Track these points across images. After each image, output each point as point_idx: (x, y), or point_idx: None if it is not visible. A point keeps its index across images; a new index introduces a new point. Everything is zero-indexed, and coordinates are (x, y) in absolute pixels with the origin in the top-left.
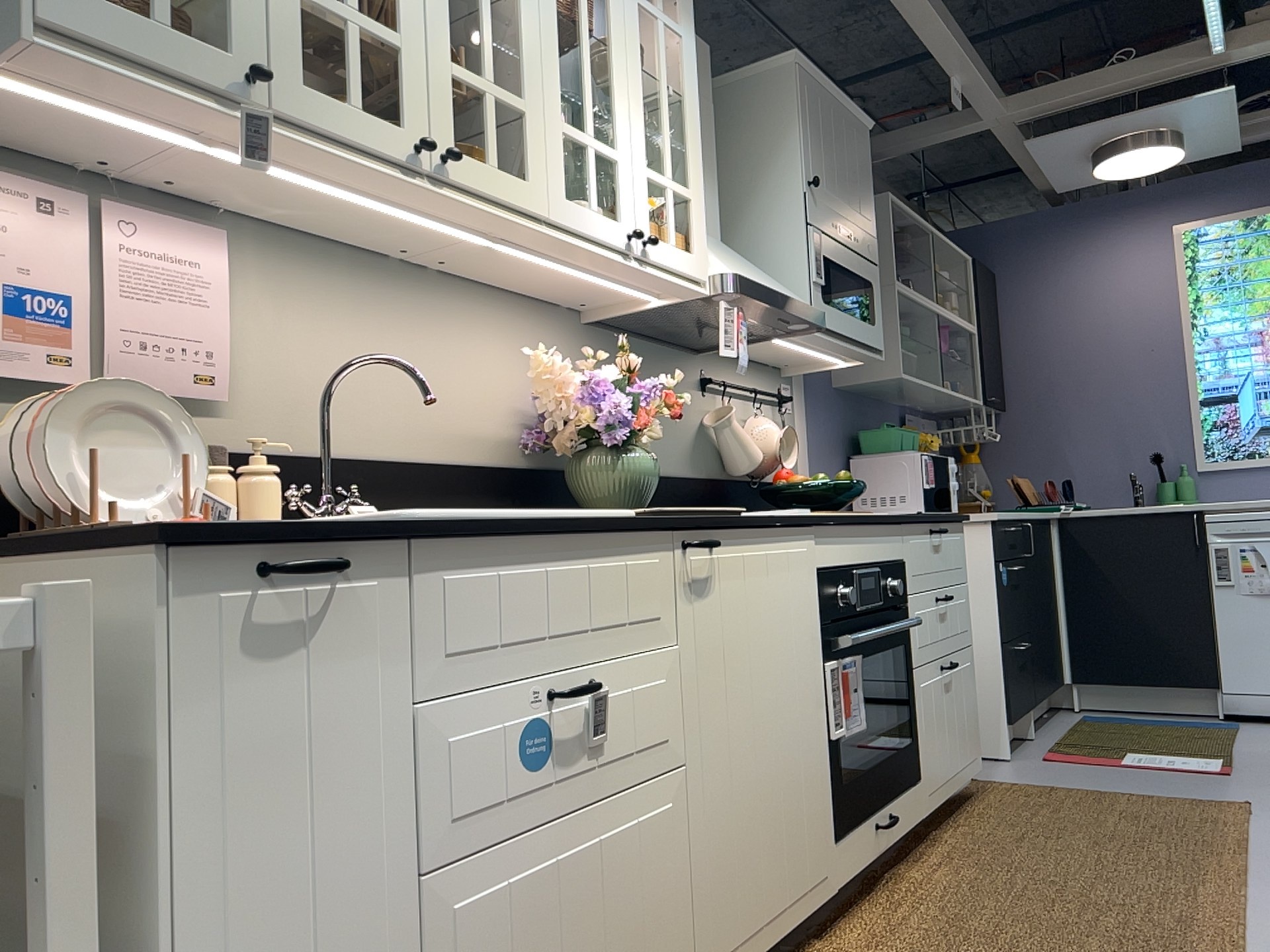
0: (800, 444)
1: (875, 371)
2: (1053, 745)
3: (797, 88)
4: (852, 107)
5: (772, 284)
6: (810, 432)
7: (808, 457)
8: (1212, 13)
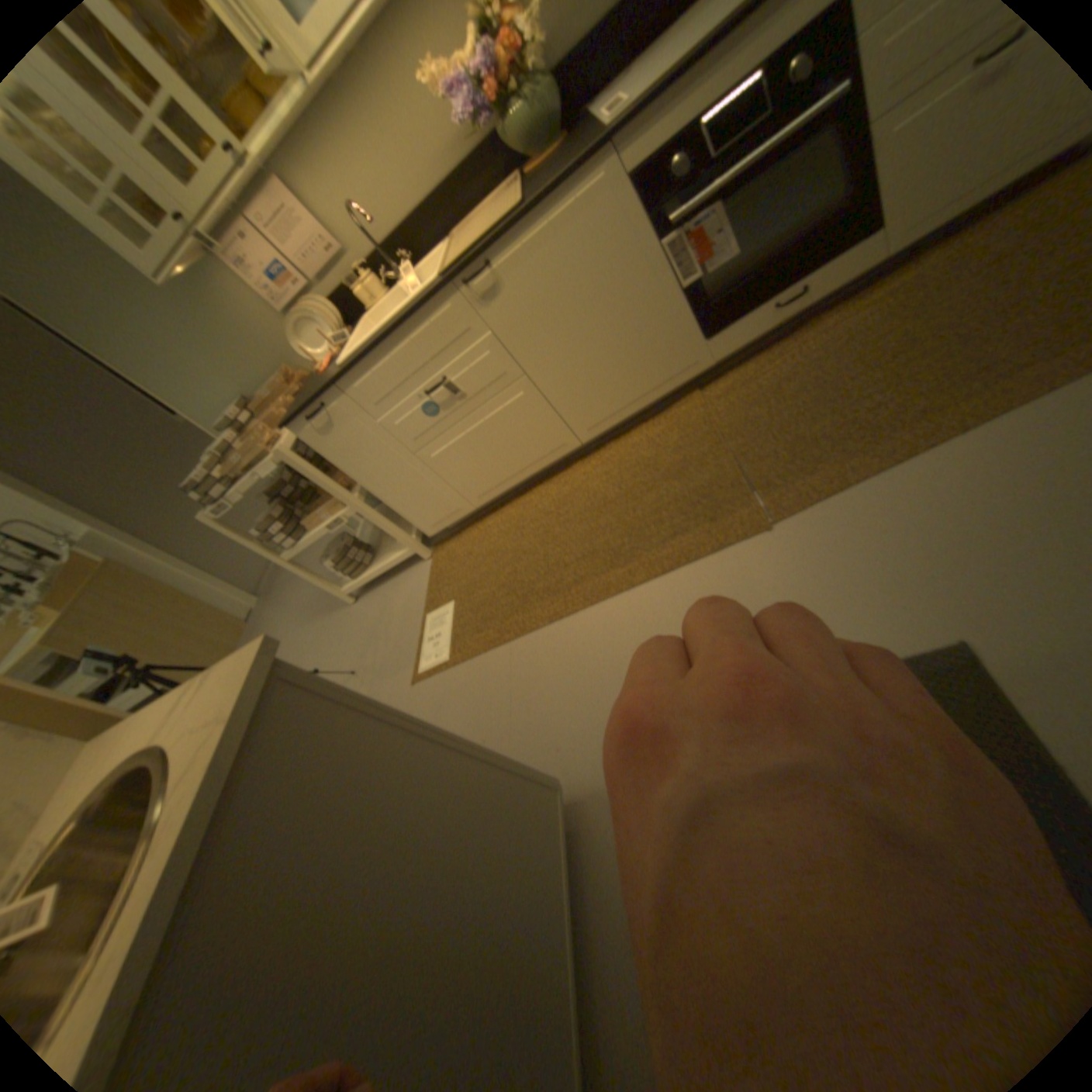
0: None
1: None
2: None
3: None
4: None
5: None
6: None
7: None
8: None
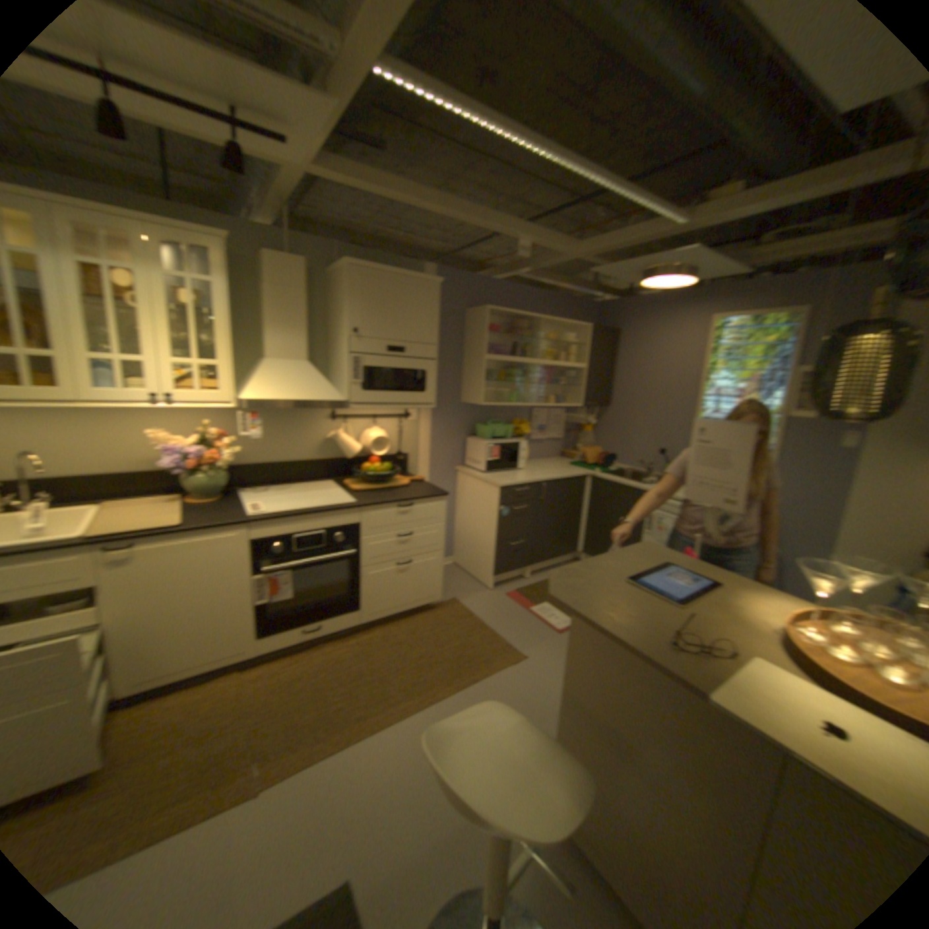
0: (421, 434)
1: (475, 399)
2: (526, 587)
3: (351, 278)
4: (417, 274)
5: (303, 392)
6: (433, 427)
7: (429, 440)
8: (657, 201)
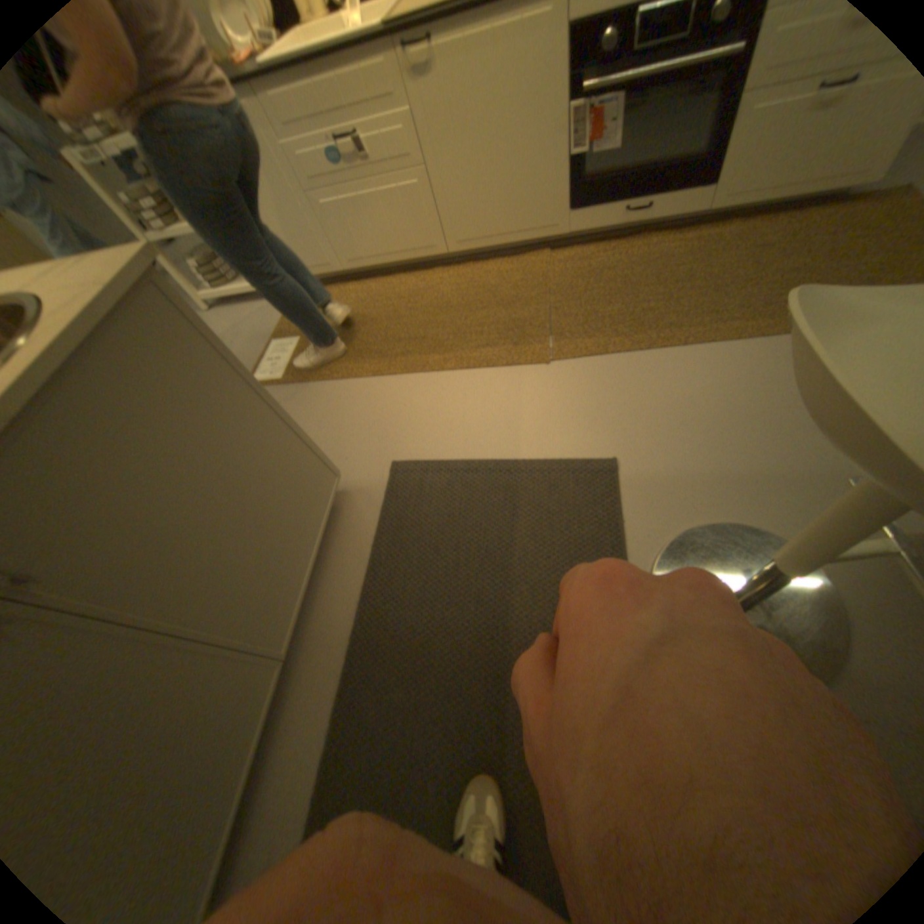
0: None
1: None
2: None
3: None
4: None
5: None
6: None
7: None
8: None
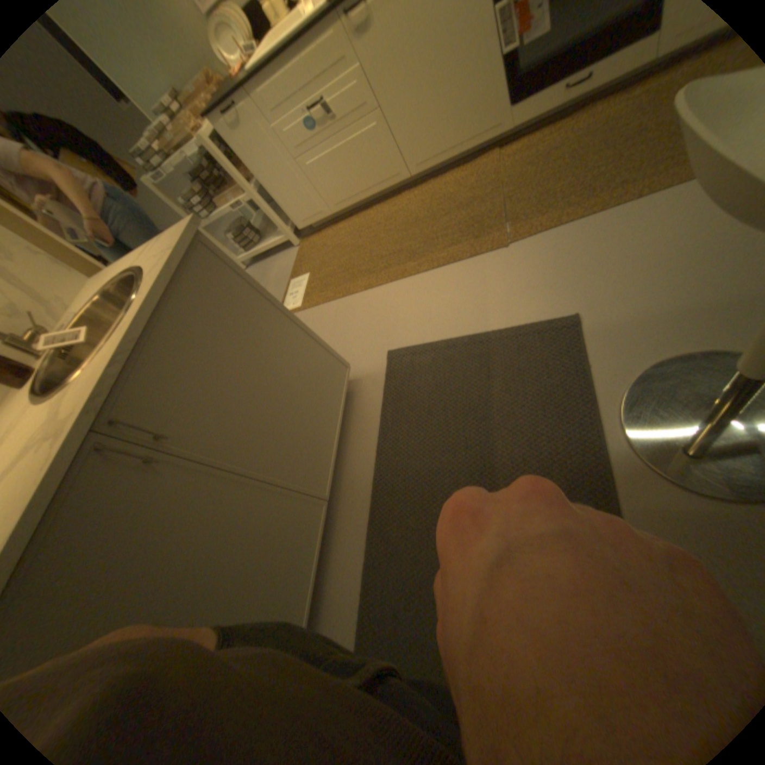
0: None
1: None
2: None
3: None
4: None
5: None
6: None
7: None
8: None
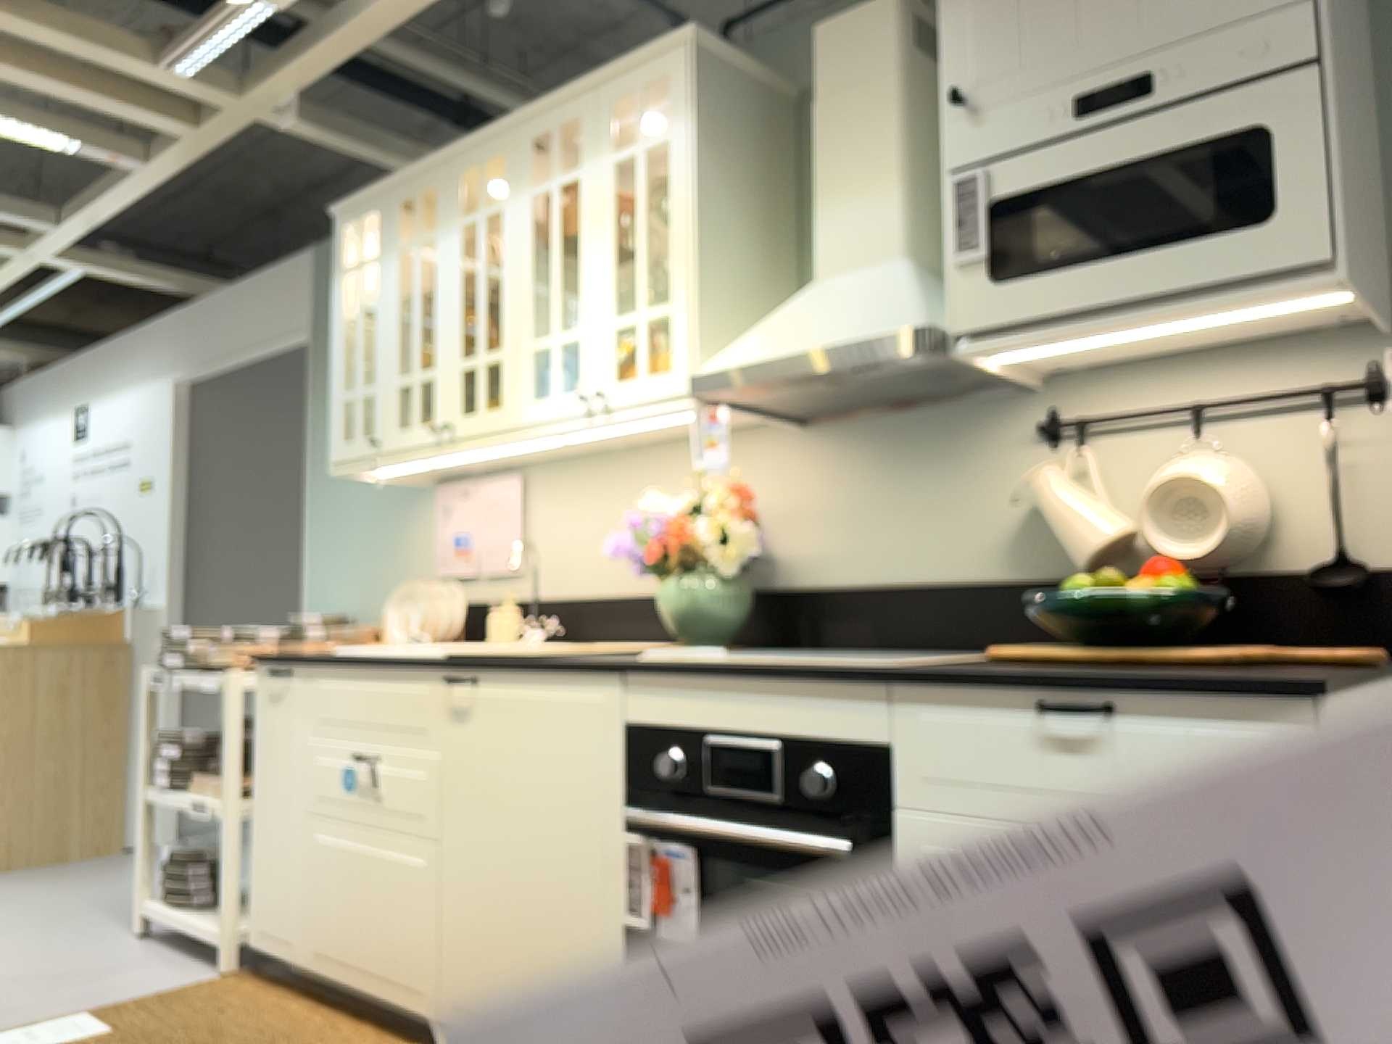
0: None
1: None
2: None
3: None
4: None
5: (814, 334)
6: None
7: None
8: None
